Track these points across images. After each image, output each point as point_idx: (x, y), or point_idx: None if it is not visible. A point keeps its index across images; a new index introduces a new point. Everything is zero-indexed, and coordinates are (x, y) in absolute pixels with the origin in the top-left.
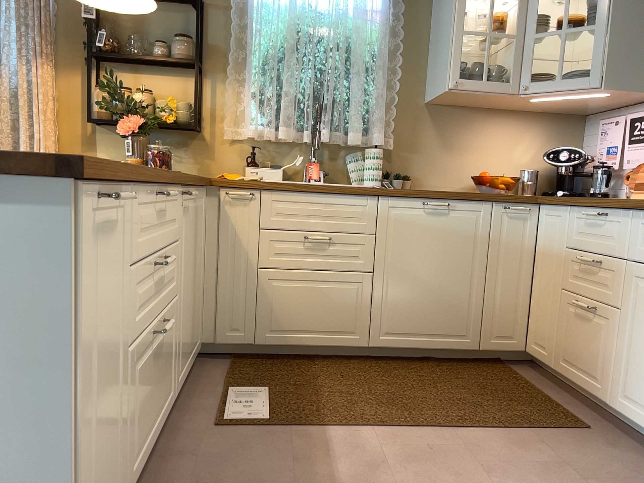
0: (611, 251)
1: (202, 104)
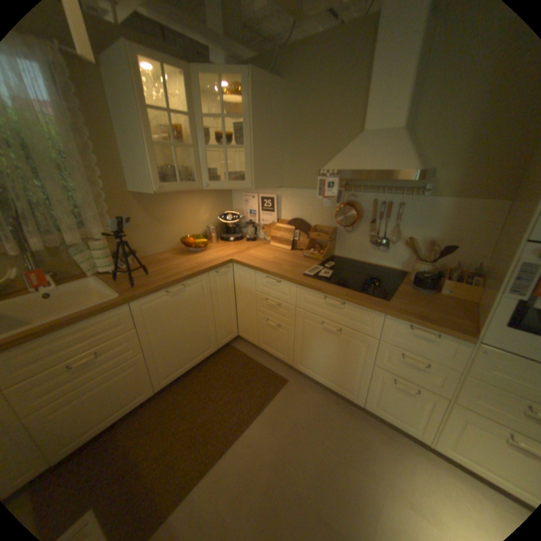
0: (285, 300)
1: None
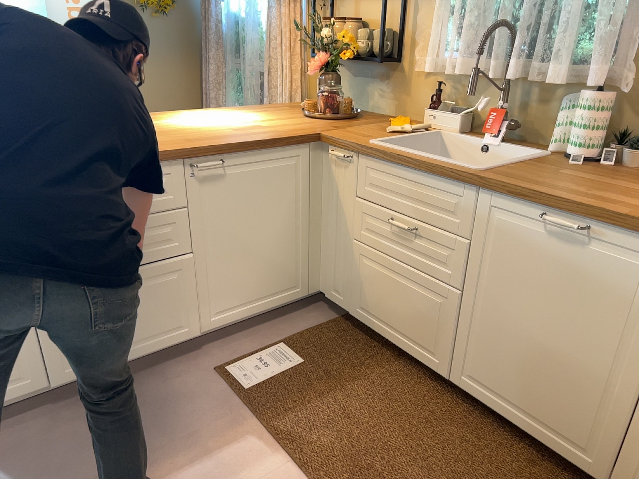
0: None
1: (402, 29)
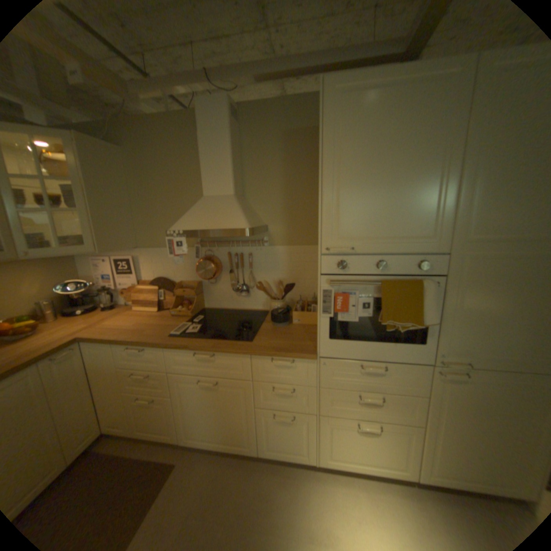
0: (153, 369)
1: None
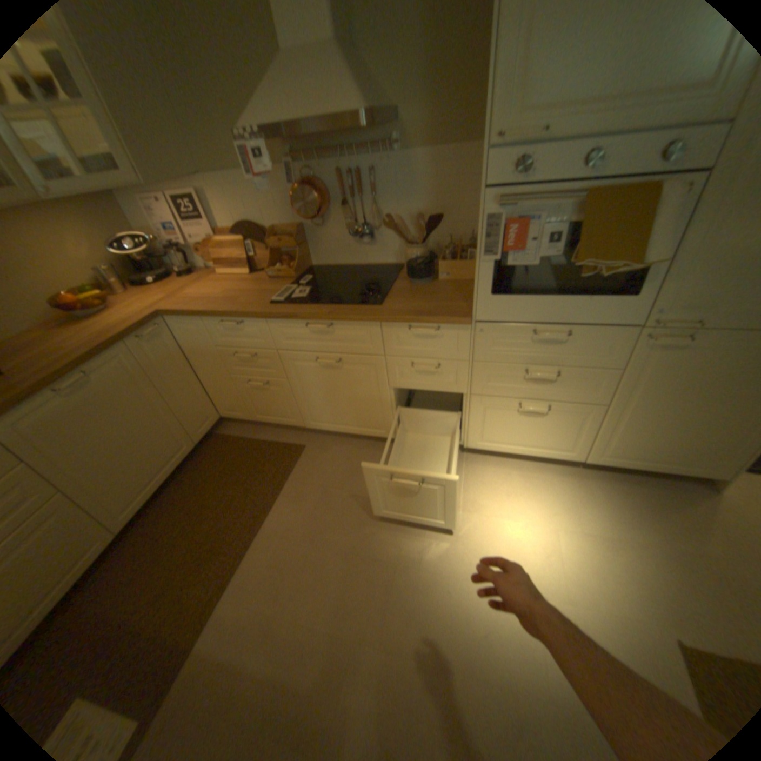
0: (260, 346)
1: None
